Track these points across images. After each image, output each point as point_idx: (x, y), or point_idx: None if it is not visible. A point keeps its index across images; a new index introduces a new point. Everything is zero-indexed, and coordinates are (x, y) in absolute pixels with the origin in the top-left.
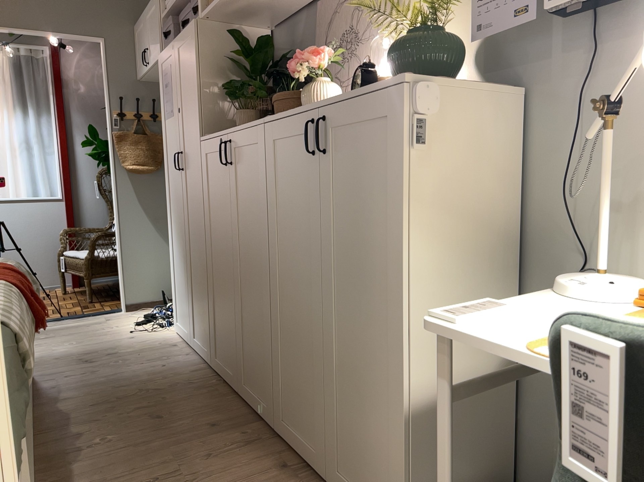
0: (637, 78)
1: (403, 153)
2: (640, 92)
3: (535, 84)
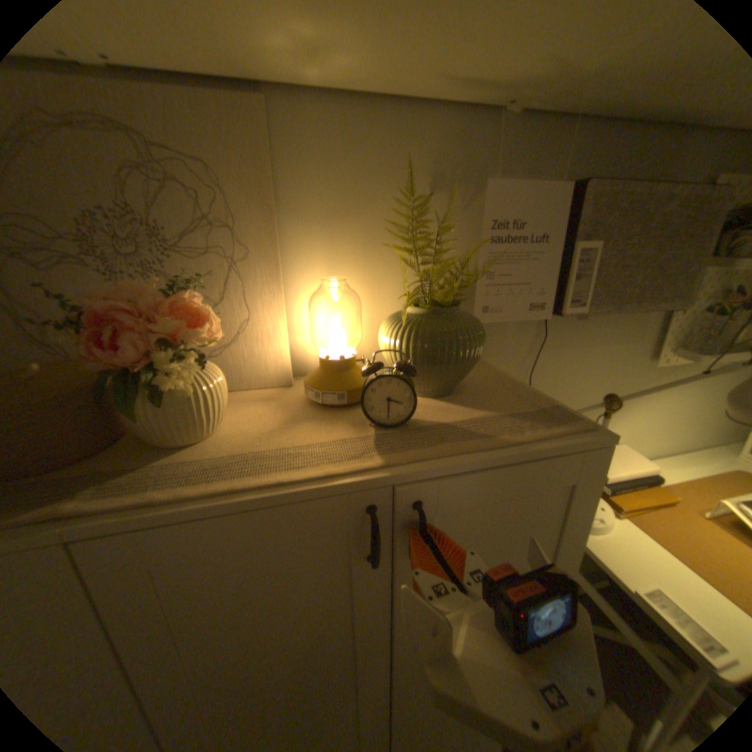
0: (558, 357)
1: (589, 517)
2: (558, 366)
3: (485, 353)
